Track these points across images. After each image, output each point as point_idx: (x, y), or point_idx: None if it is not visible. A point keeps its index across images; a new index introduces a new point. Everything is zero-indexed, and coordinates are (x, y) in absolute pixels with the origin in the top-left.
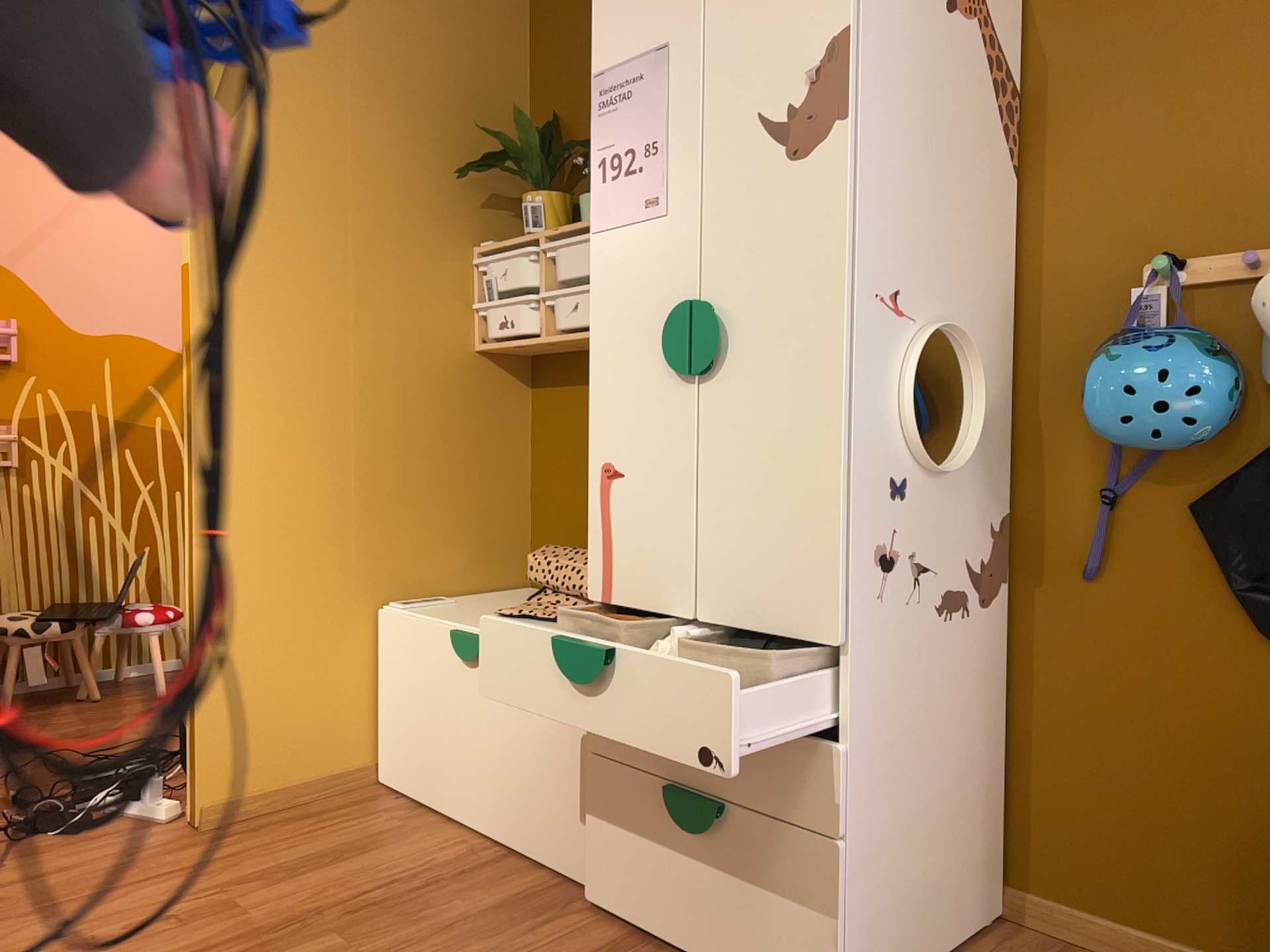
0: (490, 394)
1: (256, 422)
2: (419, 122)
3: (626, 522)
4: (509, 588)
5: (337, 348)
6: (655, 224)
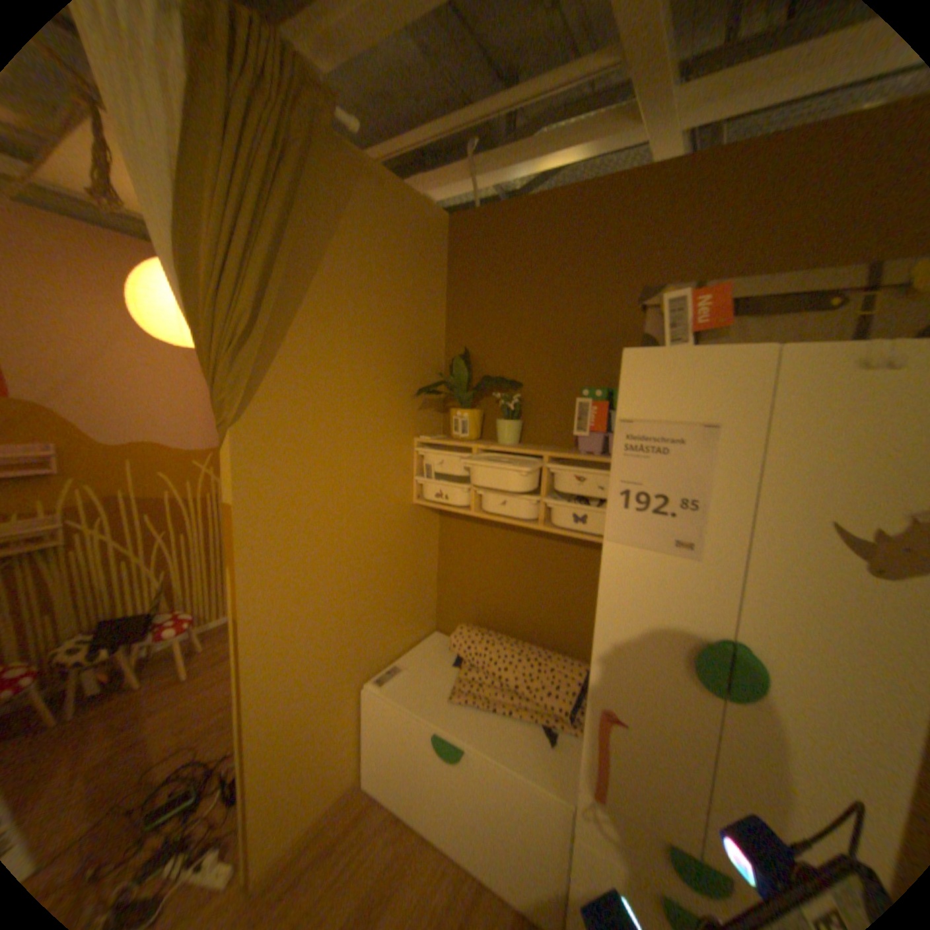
0: (422, 527)
1: (288, 605)
2: (387, 359)
3: (629, 759)
4: (428, 634)
5: (339, 532)
6: (687, 562)
